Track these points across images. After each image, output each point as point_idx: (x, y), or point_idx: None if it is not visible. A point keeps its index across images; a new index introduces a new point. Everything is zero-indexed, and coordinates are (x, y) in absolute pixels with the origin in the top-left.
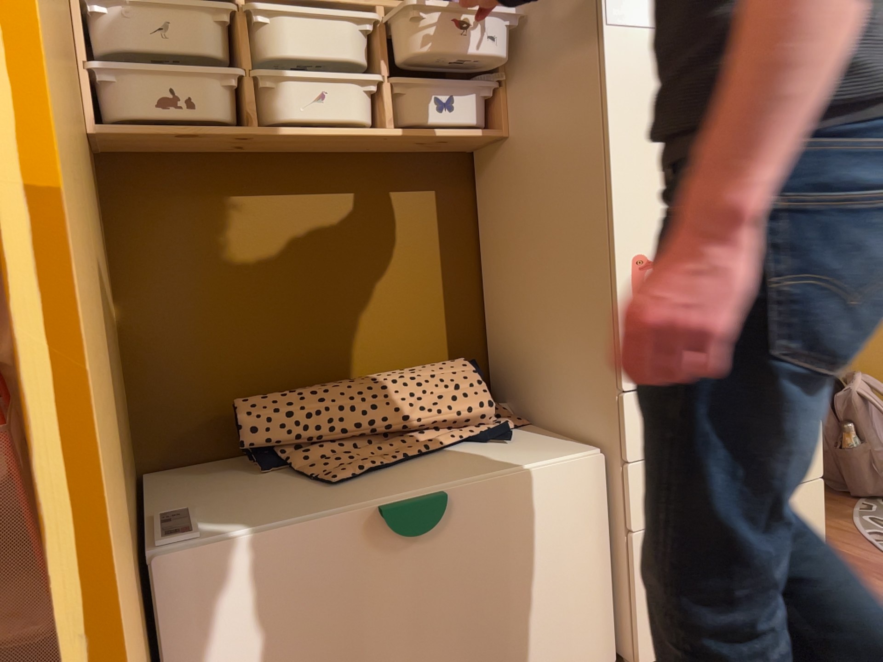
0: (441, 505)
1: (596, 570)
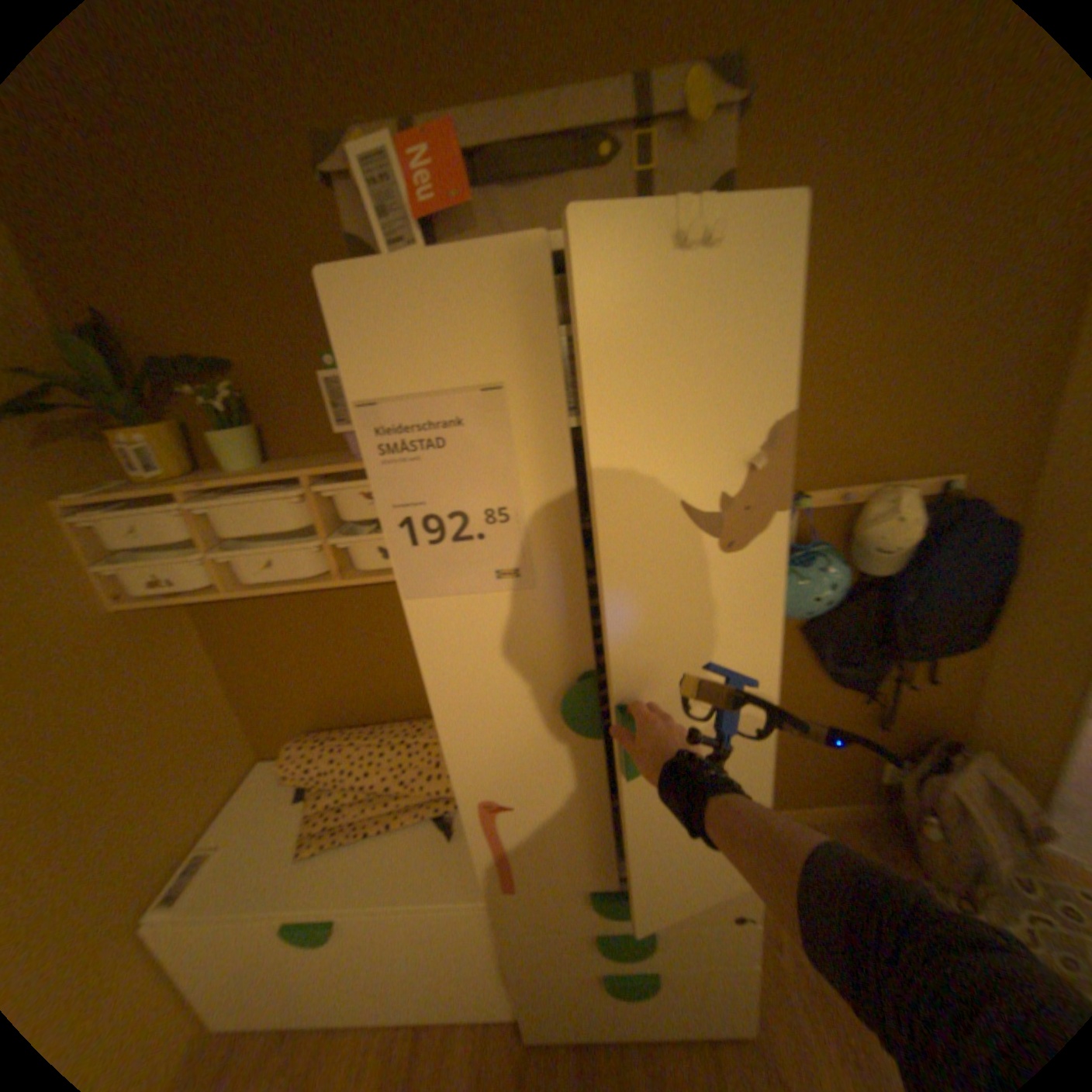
0: (325, 932)
1: (488, 972)
